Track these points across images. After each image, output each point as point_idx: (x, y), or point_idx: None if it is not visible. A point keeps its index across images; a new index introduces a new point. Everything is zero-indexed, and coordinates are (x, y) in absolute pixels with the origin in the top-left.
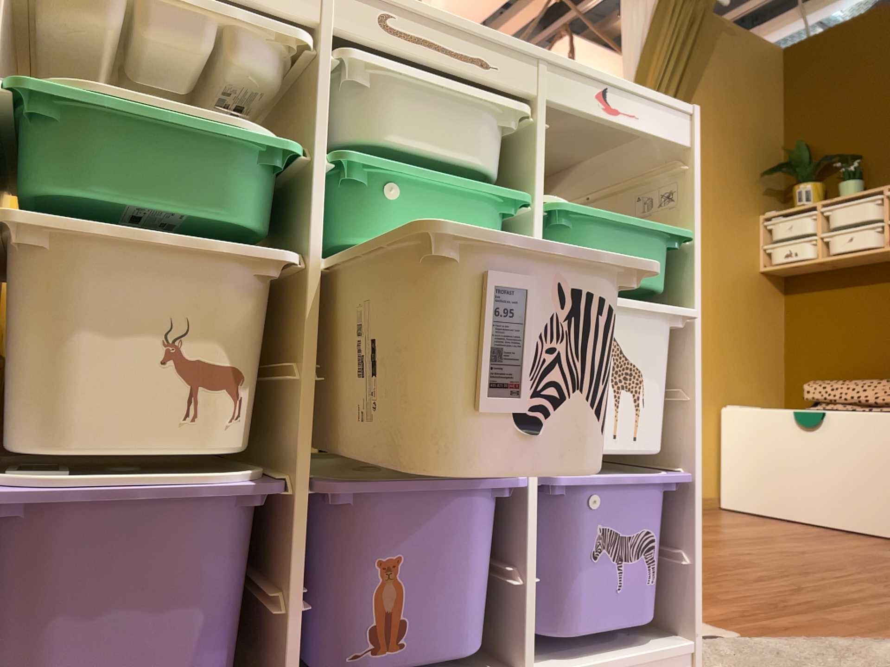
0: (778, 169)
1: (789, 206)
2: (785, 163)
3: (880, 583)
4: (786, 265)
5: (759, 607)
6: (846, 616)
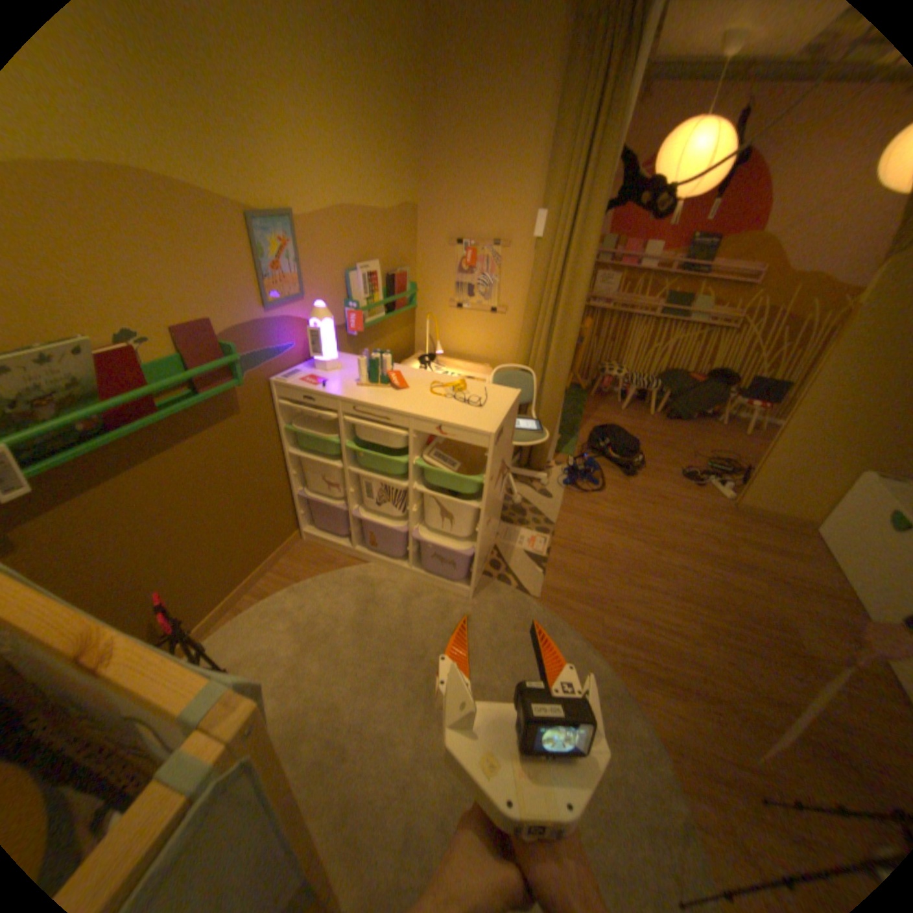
0: None
1: None
2: None
3: (707, 637)
4: None
5: (586, 599)
6: (613, 629)
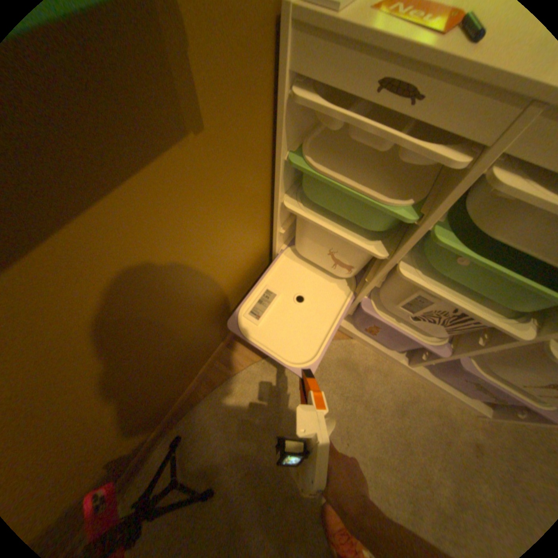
0: None
1: None
2: None
3: None
4: None
5: None
6: None
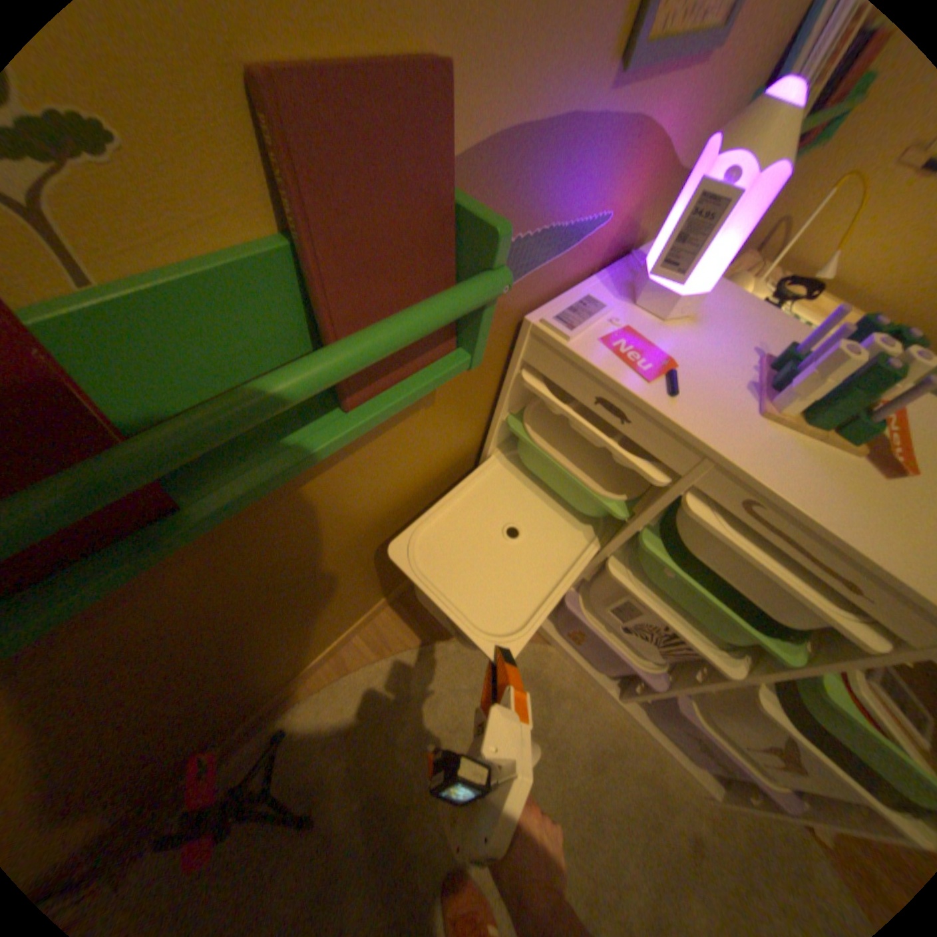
0: None
1: None
2: None
3: None
4: None
5: None
6: None
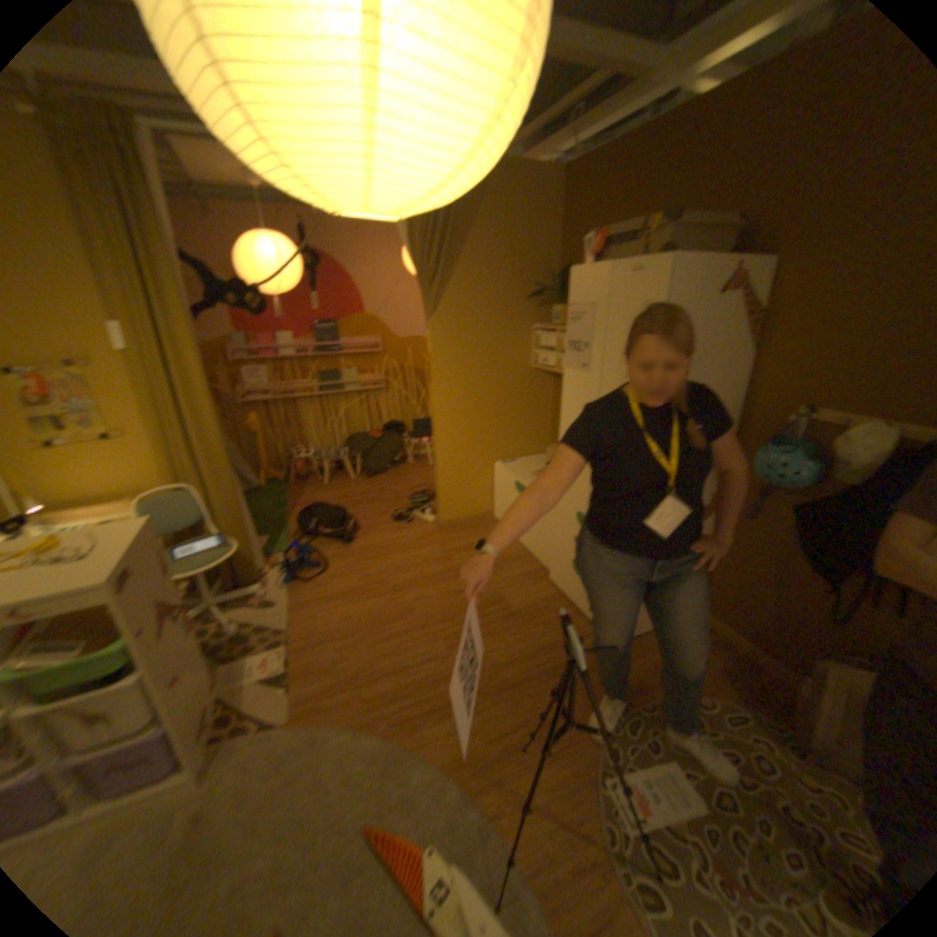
0: (546, 290)
1: (553, 321)
2: (554, 283)
3: (448, 648)
4: (544, 370)
5: (338, 688)
6: (371, 699)
